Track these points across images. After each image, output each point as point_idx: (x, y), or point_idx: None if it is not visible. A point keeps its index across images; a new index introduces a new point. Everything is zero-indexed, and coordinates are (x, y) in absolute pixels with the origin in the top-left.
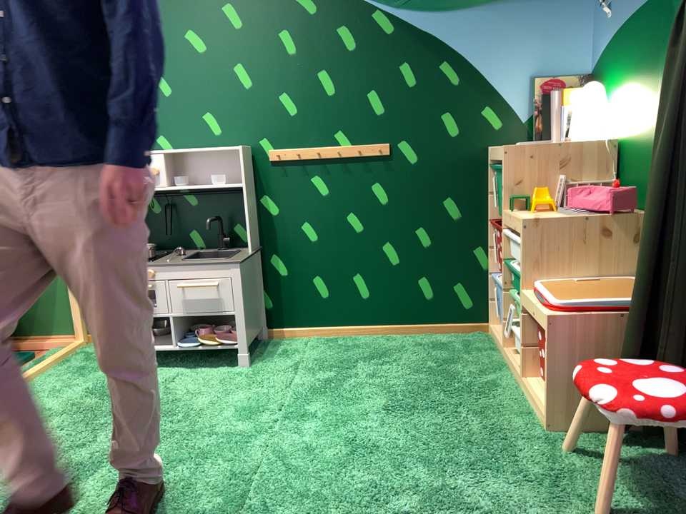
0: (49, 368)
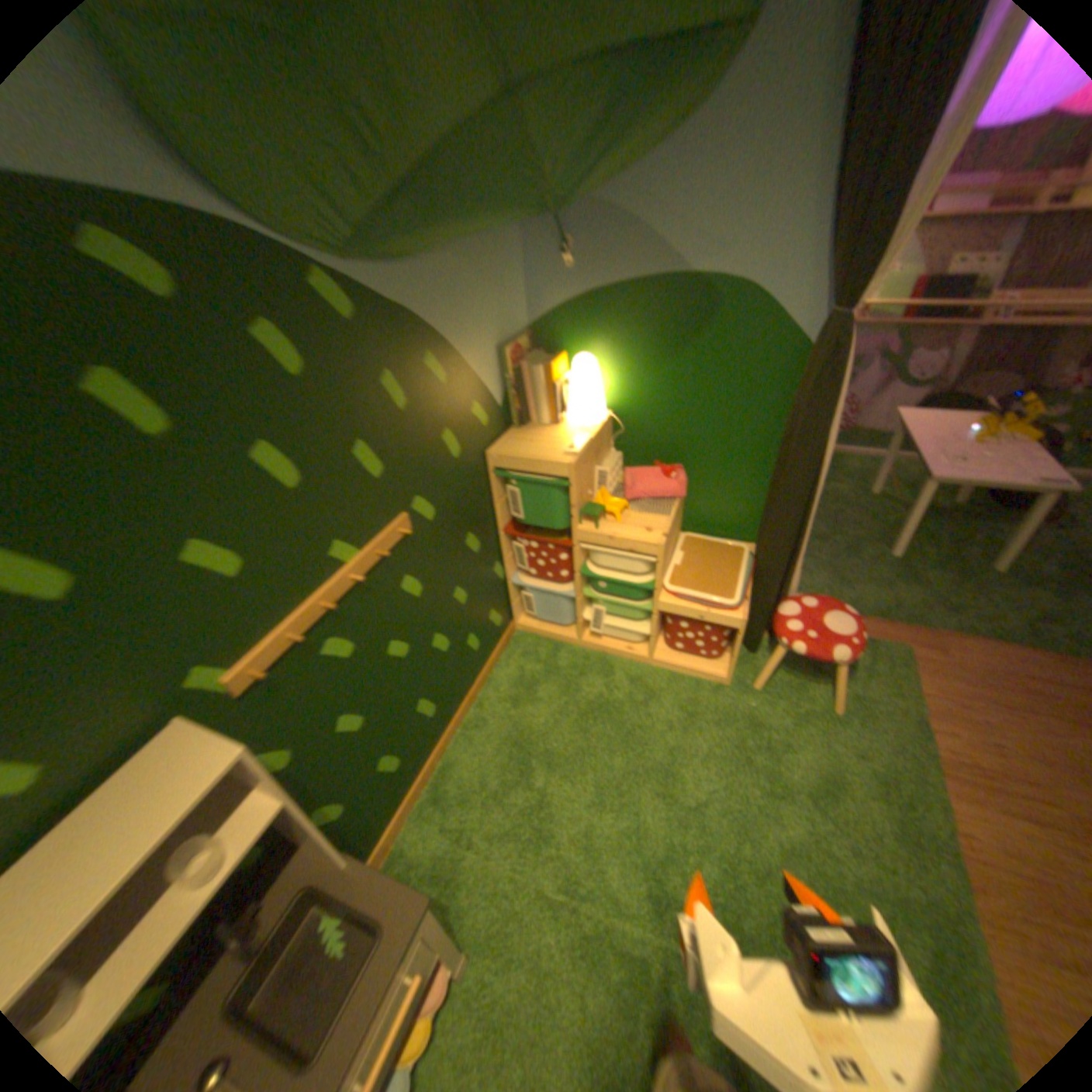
0: None
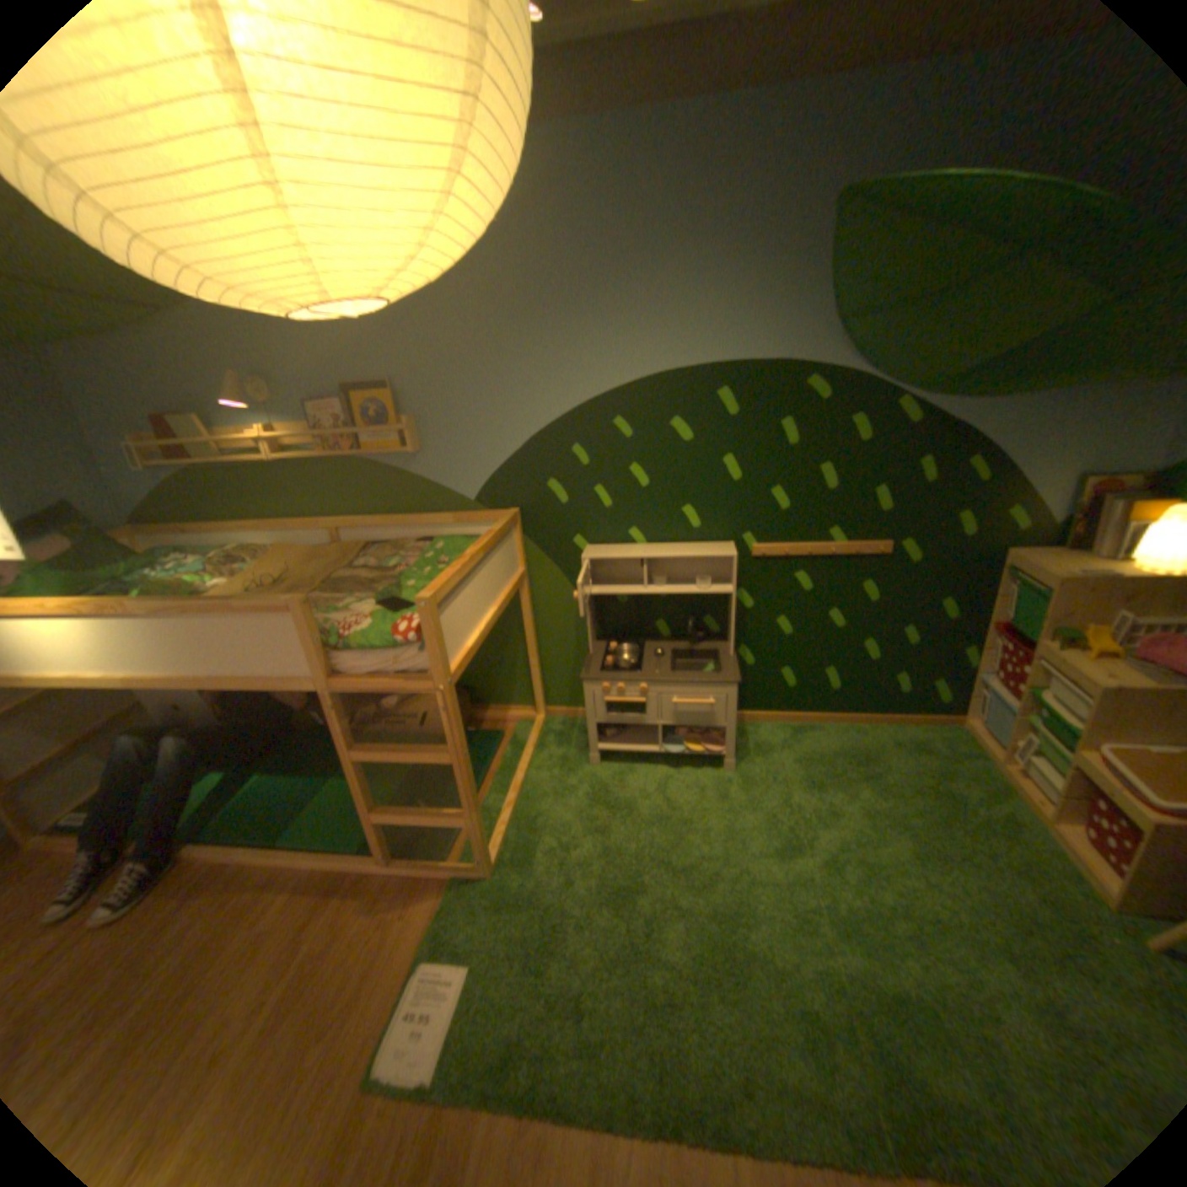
0: (531, 758)
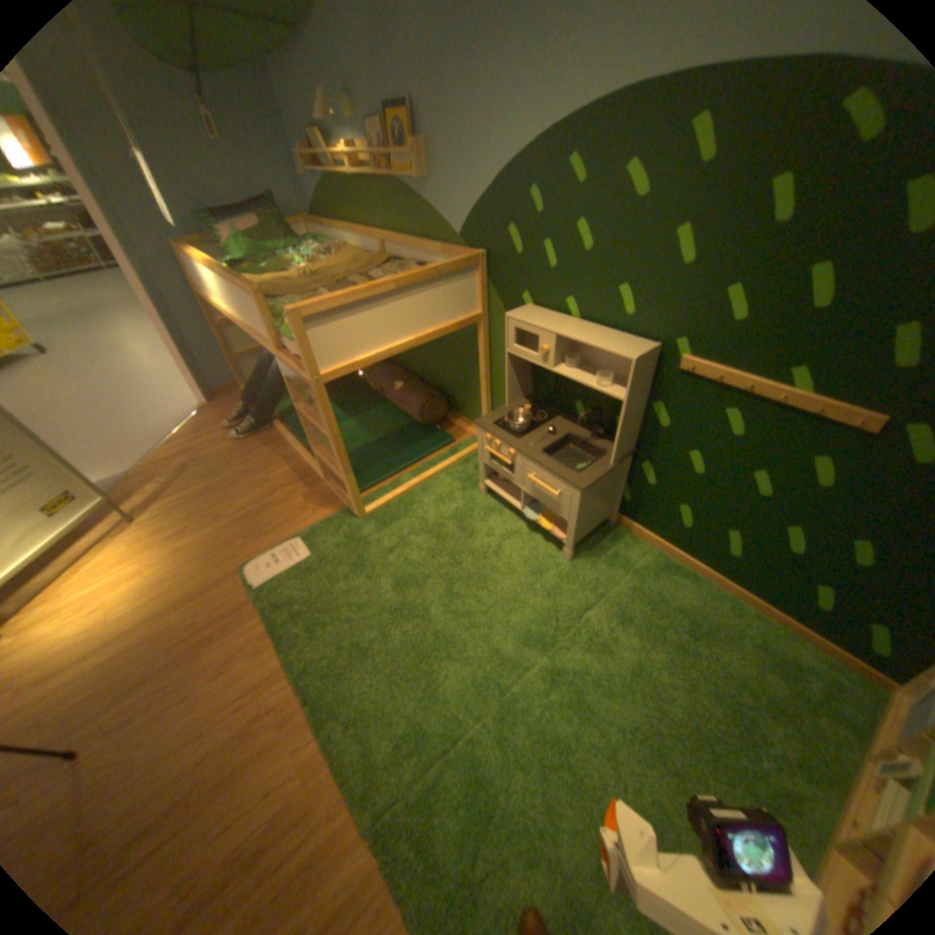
0: (452, 466)
